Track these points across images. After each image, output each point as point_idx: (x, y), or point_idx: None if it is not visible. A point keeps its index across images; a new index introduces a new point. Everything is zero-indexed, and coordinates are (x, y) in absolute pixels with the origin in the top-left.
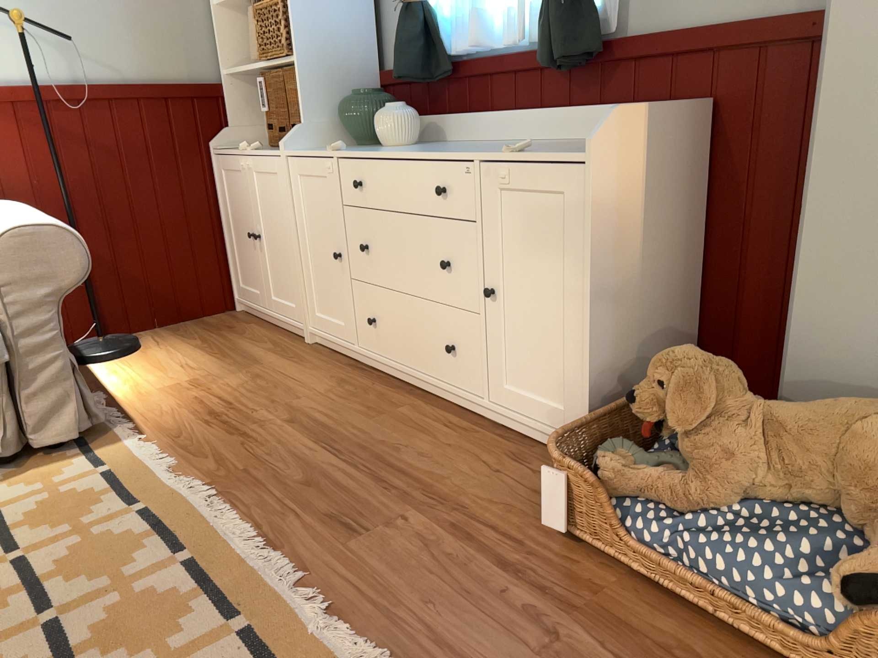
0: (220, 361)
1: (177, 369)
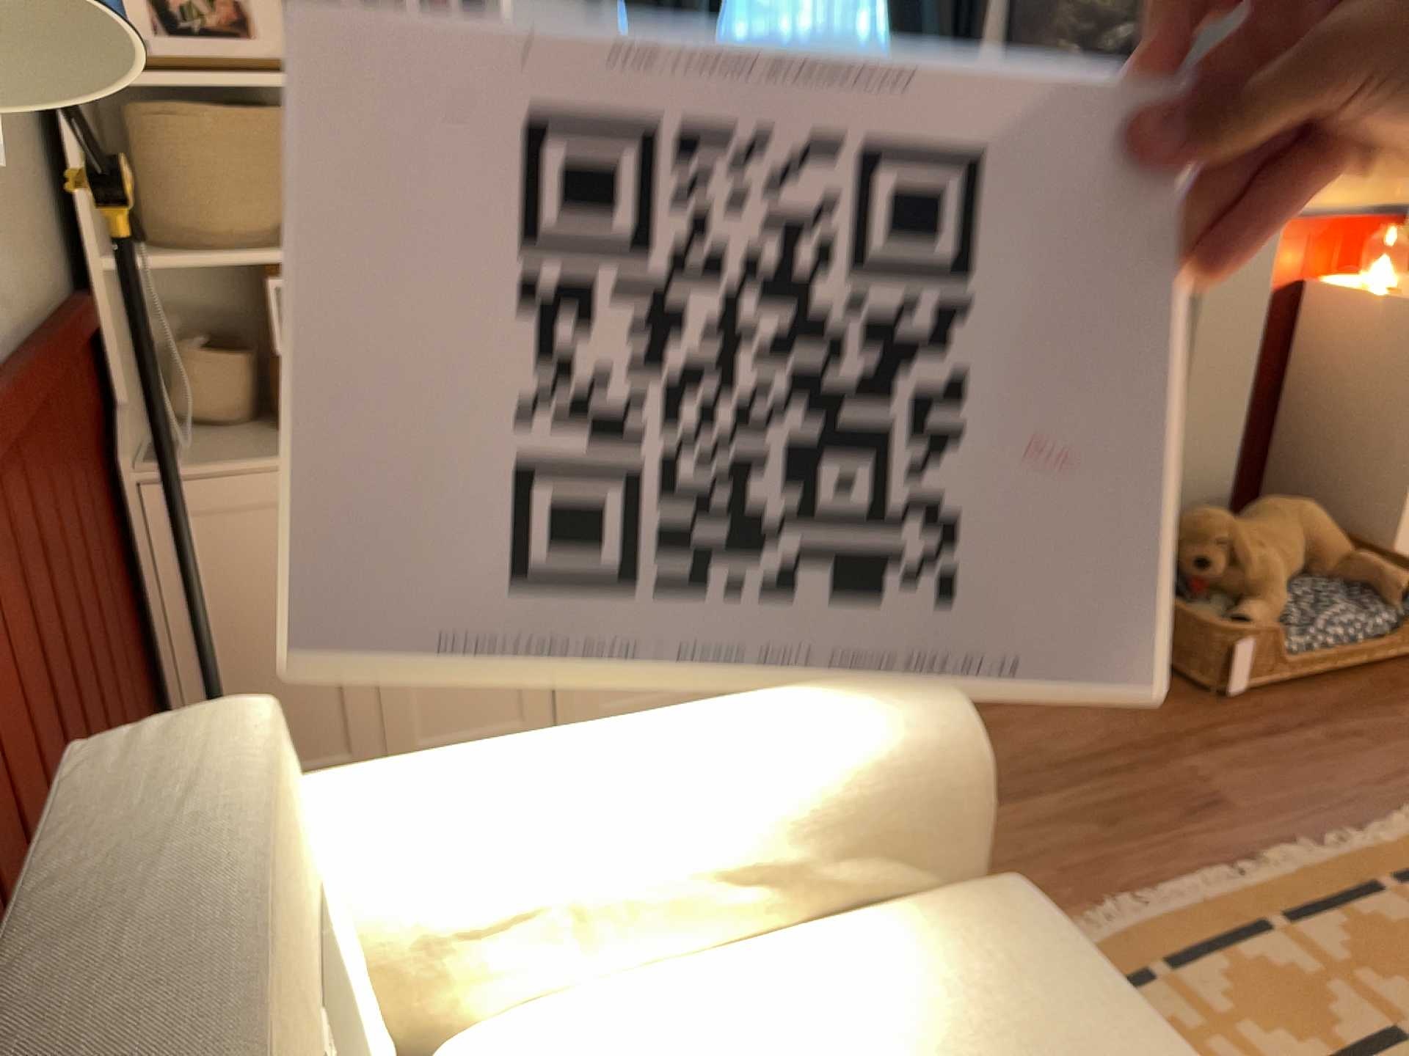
0: None
1: None
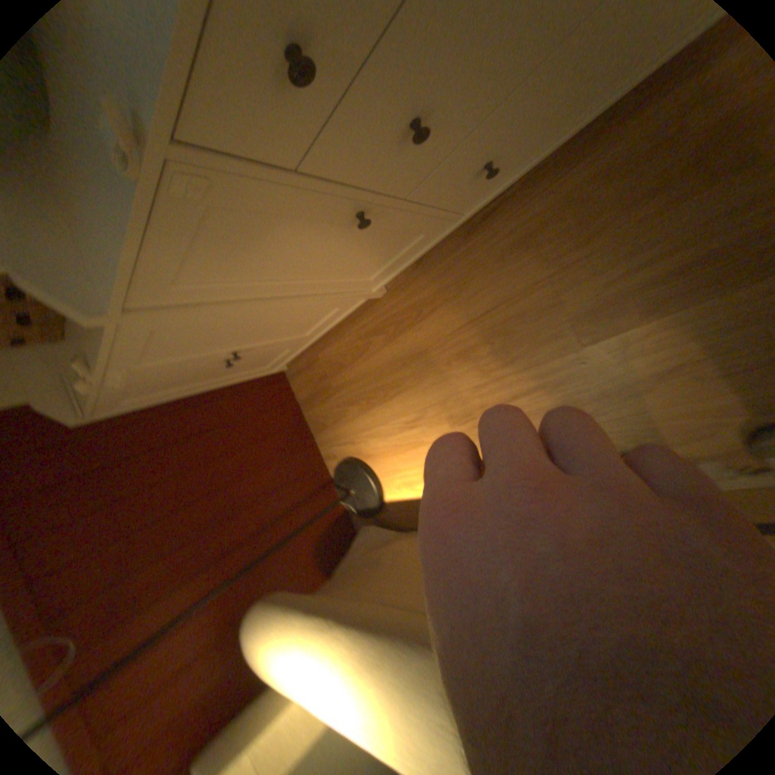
0: (404, 386)
1: (413, 428)
